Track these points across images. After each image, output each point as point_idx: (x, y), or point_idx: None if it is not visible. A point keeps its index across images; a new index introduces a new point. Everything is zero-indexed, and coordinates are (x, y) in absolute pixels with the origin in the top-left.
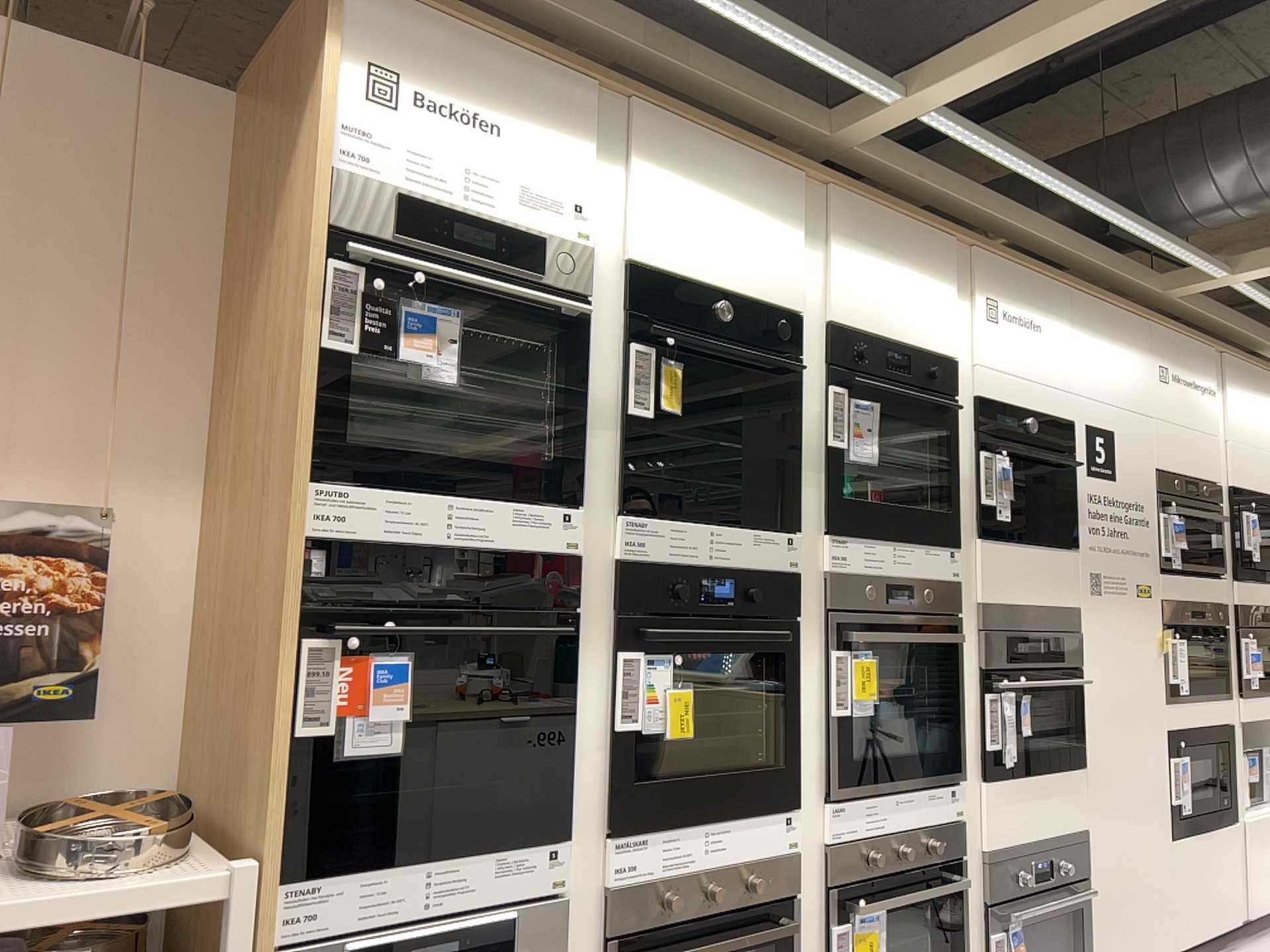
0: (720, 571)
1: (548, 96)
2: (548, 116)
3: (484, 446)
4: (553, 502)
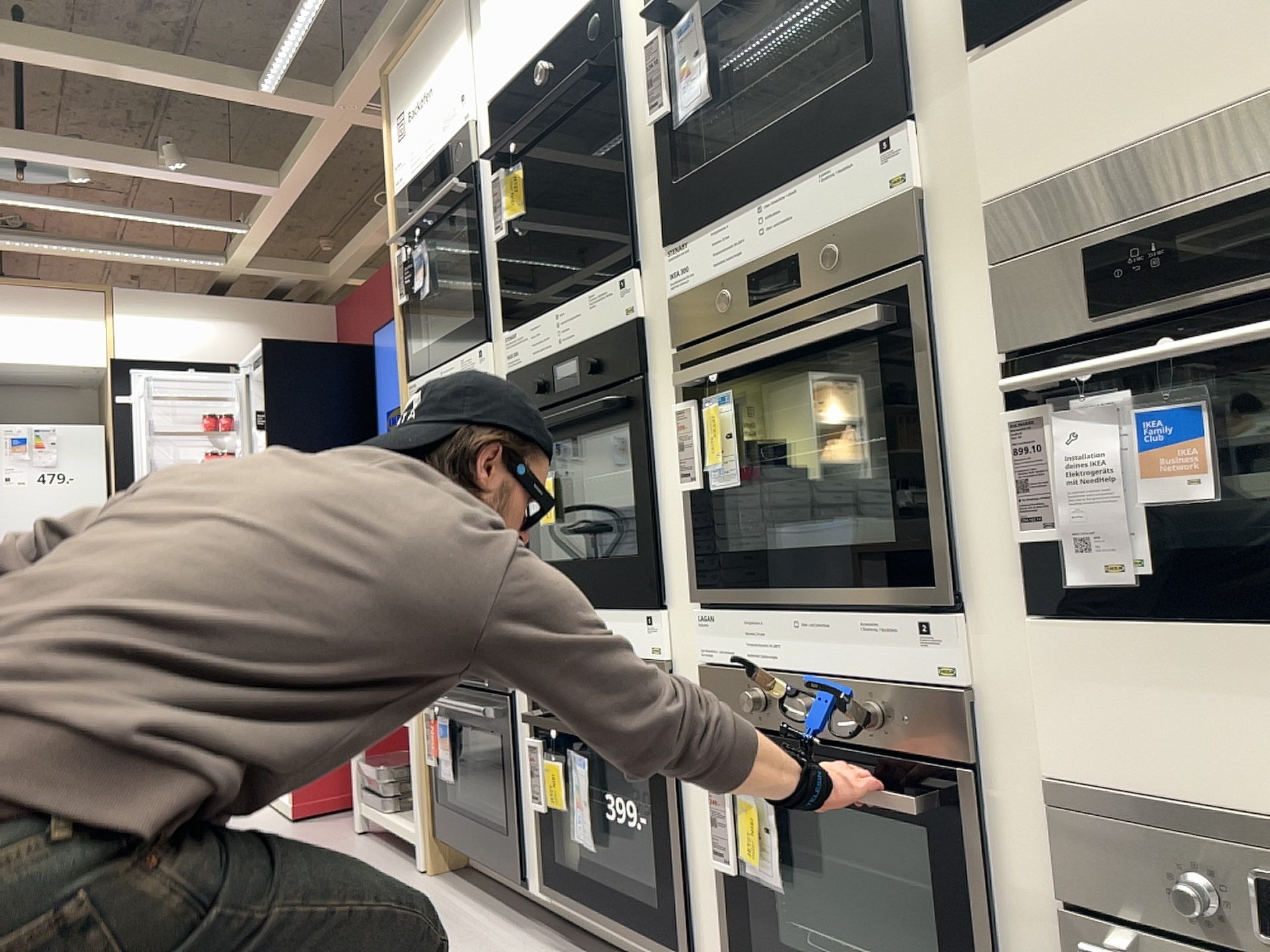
0: (567, 354)
1: (439, 22)
2: (441, 38)
3: (466, 320)
4: (479, 346)
